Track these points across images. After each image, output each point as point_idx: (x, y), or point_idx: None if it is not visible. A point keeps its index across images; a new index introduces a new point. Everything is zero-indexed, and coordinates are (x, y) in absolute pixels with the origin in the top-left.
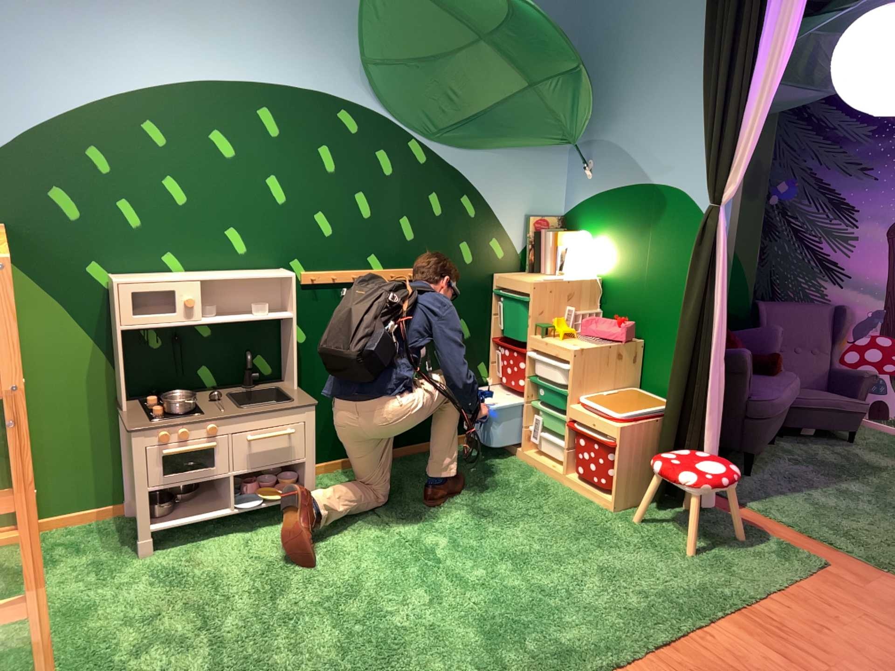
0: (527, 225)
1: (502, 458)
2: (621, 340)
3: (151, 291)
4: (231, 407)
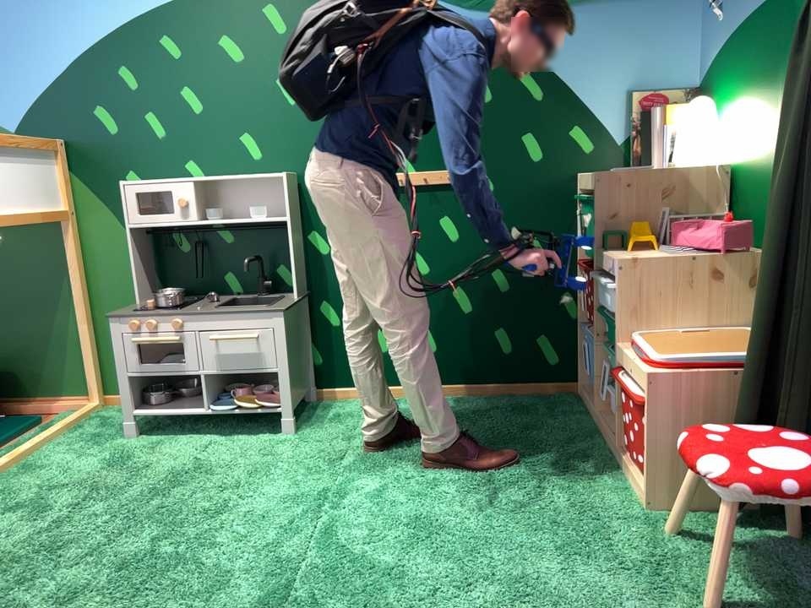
0: (632, 102)
1: (570, 418)
2: (727, 248)
3: (143, 190)
4: (205, 307)
